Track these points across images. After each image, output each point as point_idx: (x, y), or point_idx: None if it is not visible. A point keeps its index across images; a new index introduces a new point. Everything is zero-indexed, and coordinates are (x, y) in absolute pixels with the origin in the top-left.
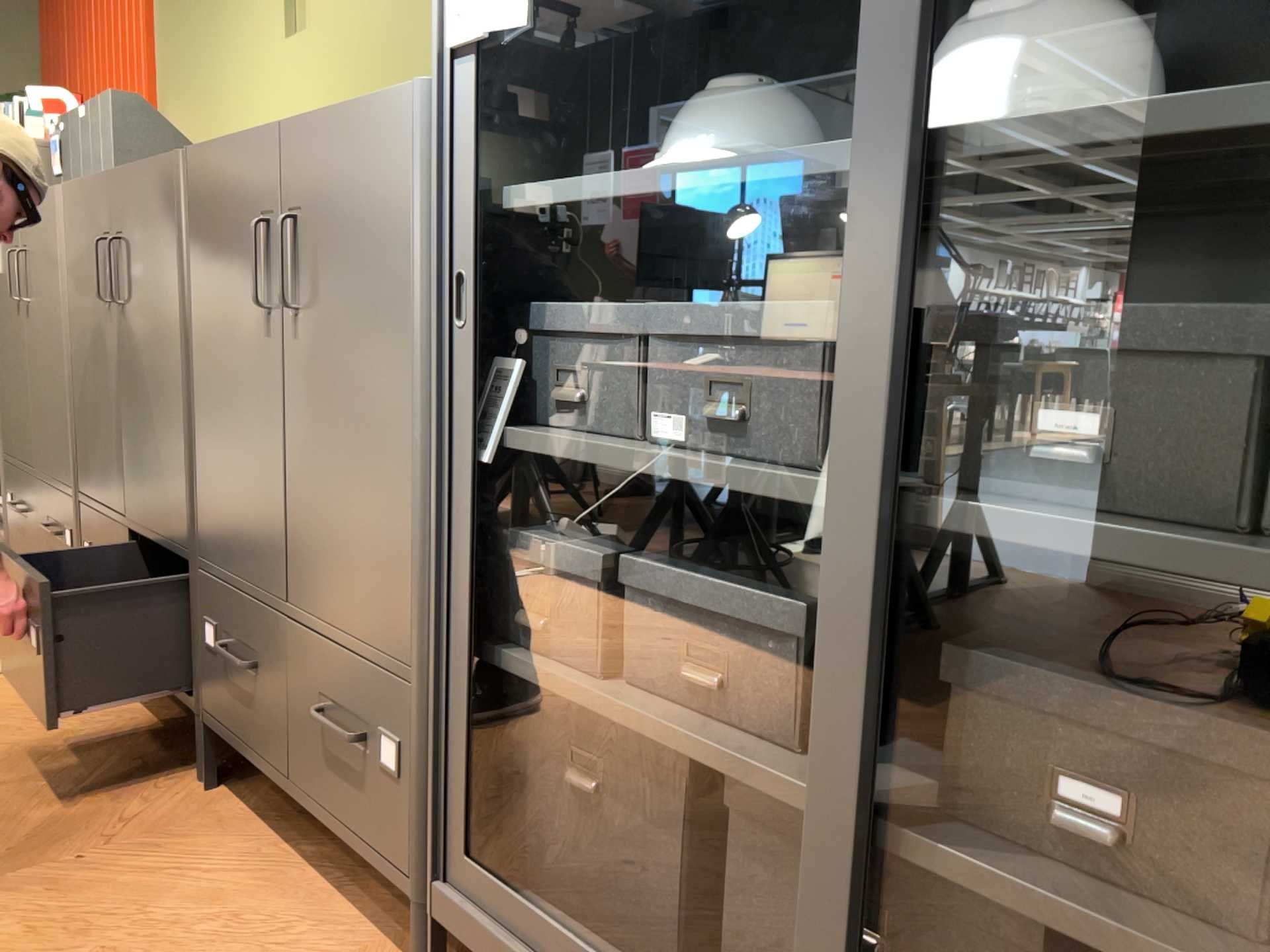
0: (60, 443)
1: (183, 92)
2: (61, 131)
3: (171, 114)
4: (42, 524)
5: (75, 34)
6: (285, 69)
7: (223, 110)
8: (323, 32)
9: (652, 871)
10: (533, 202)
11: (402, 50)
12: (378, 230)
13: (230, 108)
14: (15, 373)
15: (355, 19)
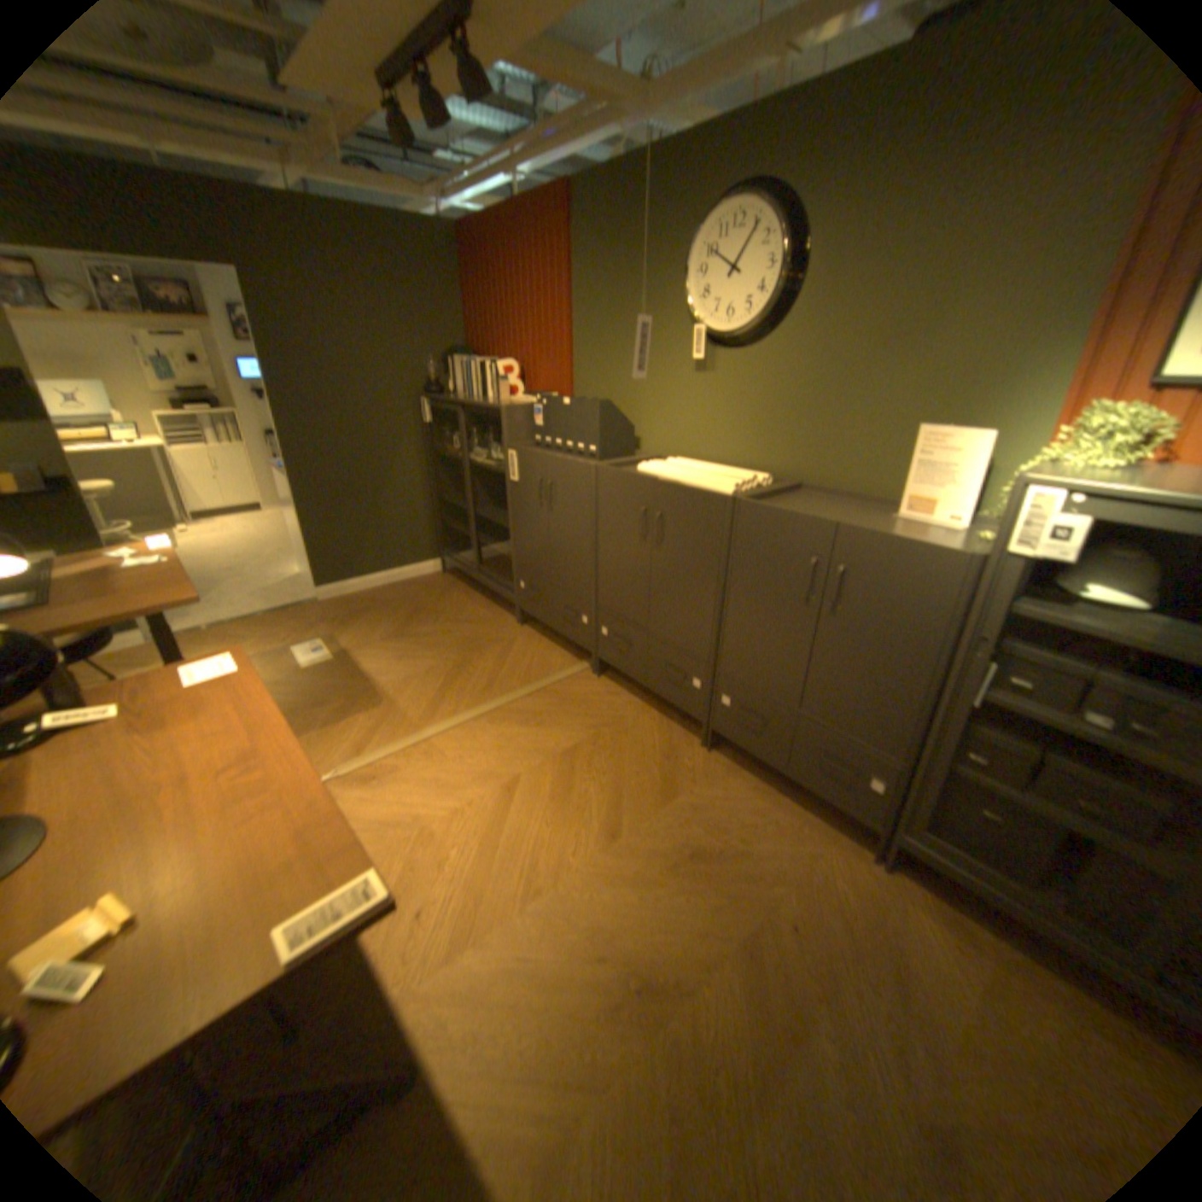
0: (580, 577)
1: (597, 371)
2: (541, 401)
3: (585, 380)
4: (556, 604)
5: (496, 311)
6: (693, 386)
7: (633, 392)
8: (729, 376)
9: (1026, 851)
10: (1032, 616)
11: (799, 406)
12: (922, 600)
13: (640, 393)
14: (533, 531)
15: (759, 378)
